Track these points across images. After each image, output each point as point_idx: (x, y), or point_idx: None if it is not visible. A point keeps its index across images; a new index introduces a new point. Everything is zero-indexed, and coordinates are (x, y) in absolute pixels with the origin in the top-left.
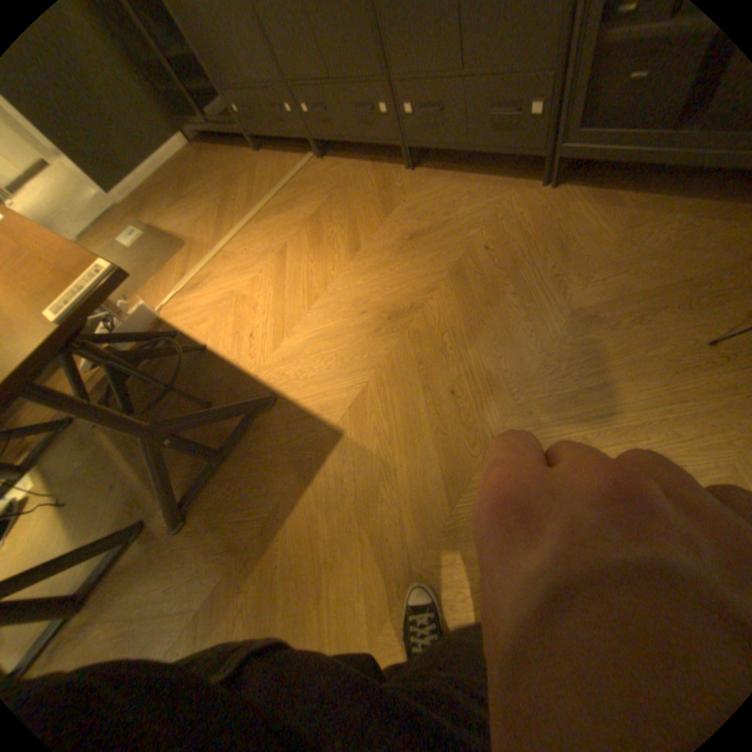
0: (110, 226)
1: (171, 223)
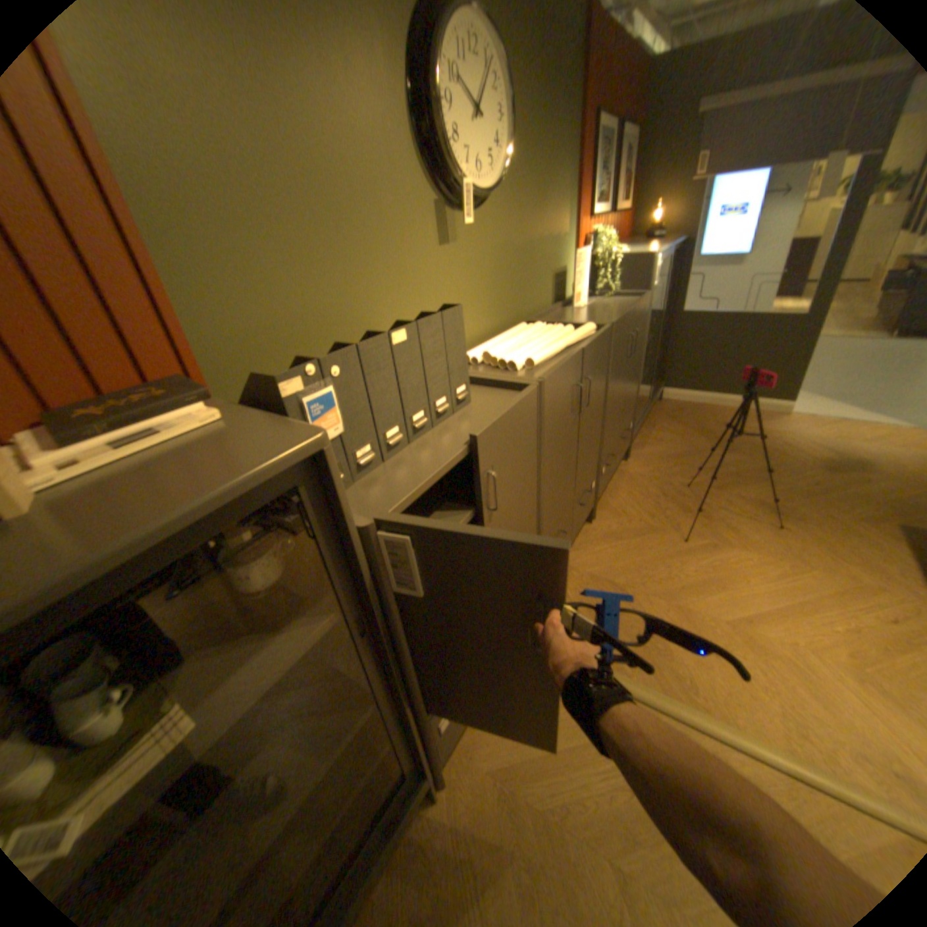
0: None
1: None
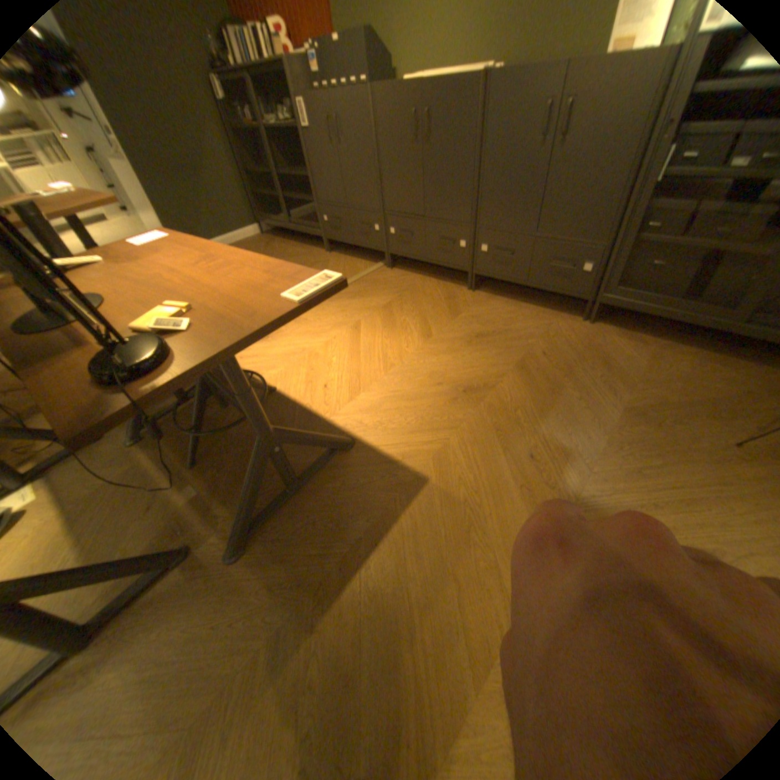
0: None
1: None
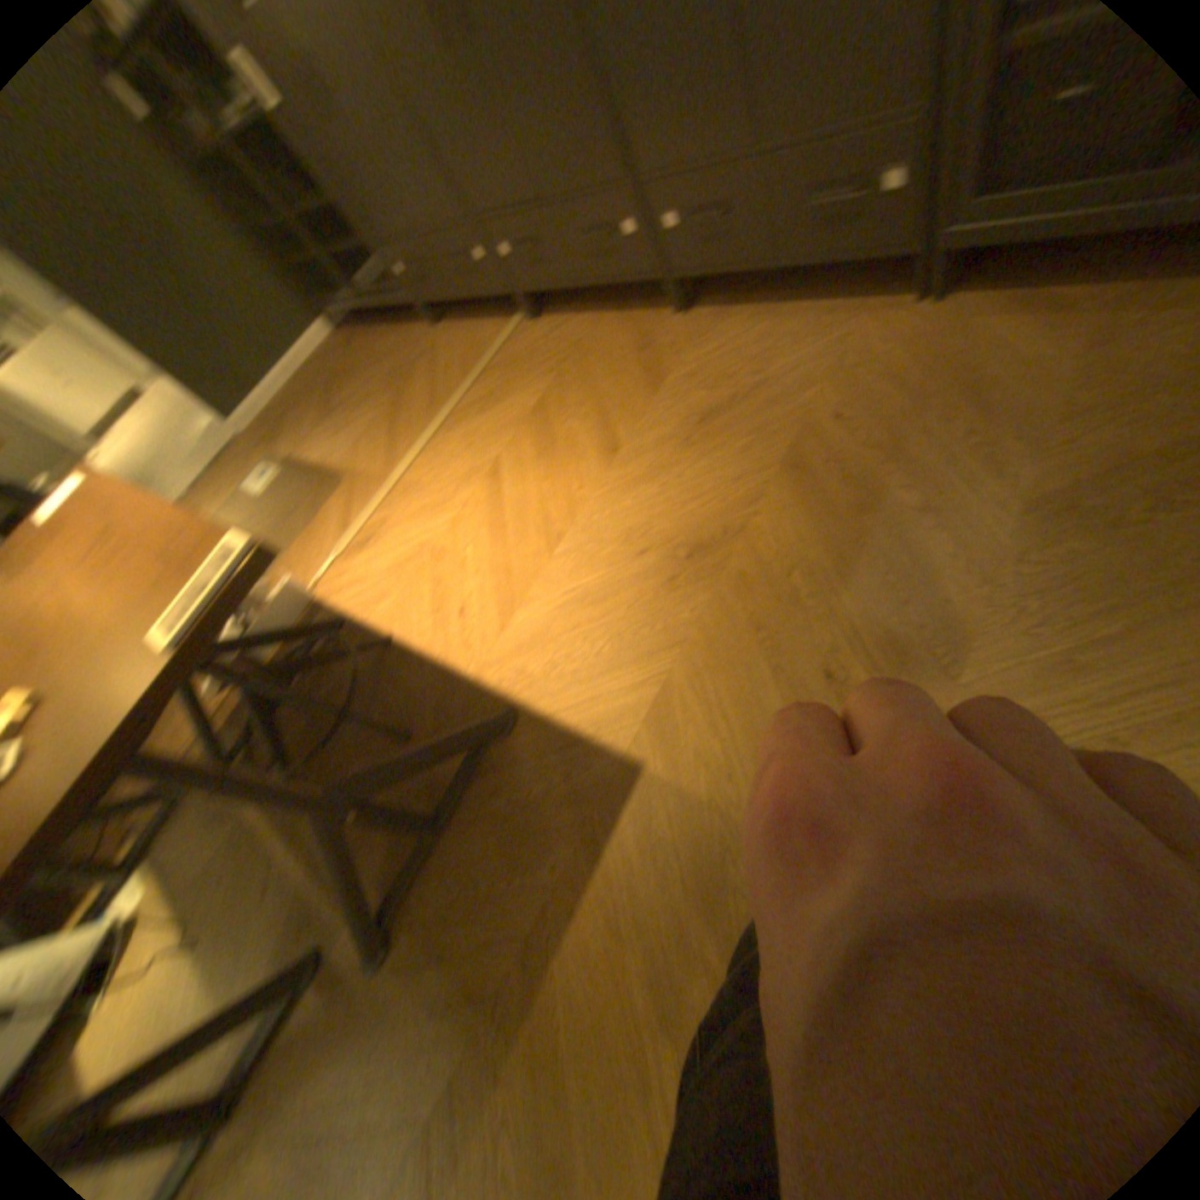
0: (229, 471)
1: (316, 453)
